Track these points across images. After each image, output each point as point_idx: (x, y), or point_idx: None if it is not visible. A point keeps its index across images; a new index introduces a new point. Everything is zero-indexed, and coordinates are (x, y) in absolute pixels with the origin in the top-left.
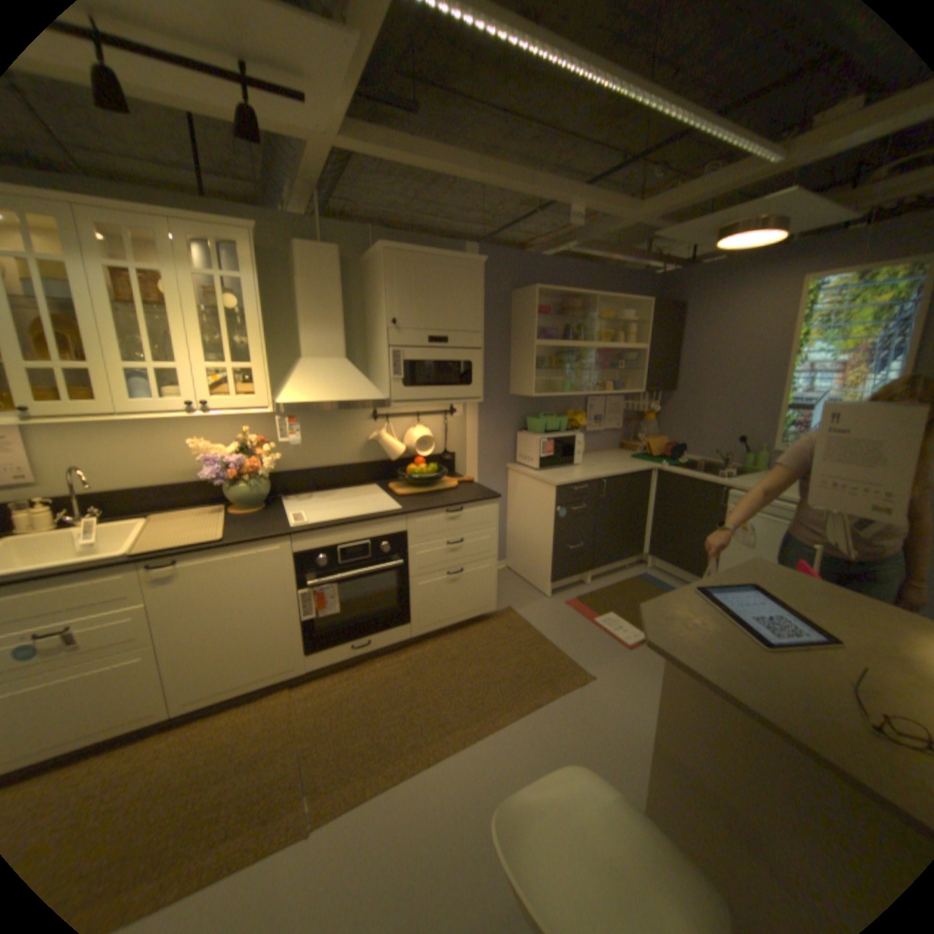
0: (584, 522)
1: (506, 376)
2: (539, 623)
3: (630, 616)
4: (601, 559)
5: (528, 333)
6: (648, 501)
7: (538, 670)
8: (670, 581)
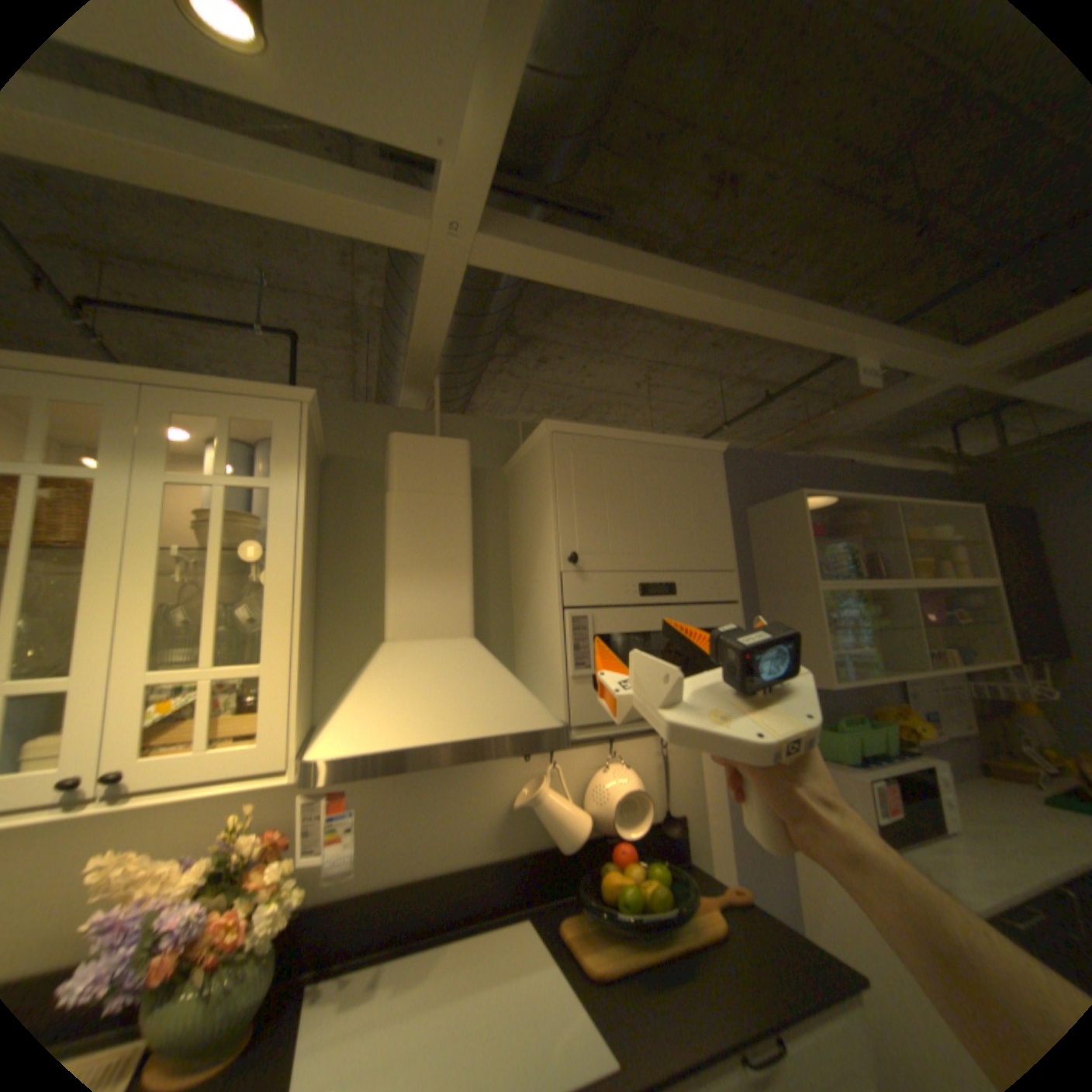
0: None
1: None
2: None
3: None
4: None
5: (797, 571)
6: None
7: None
8: None
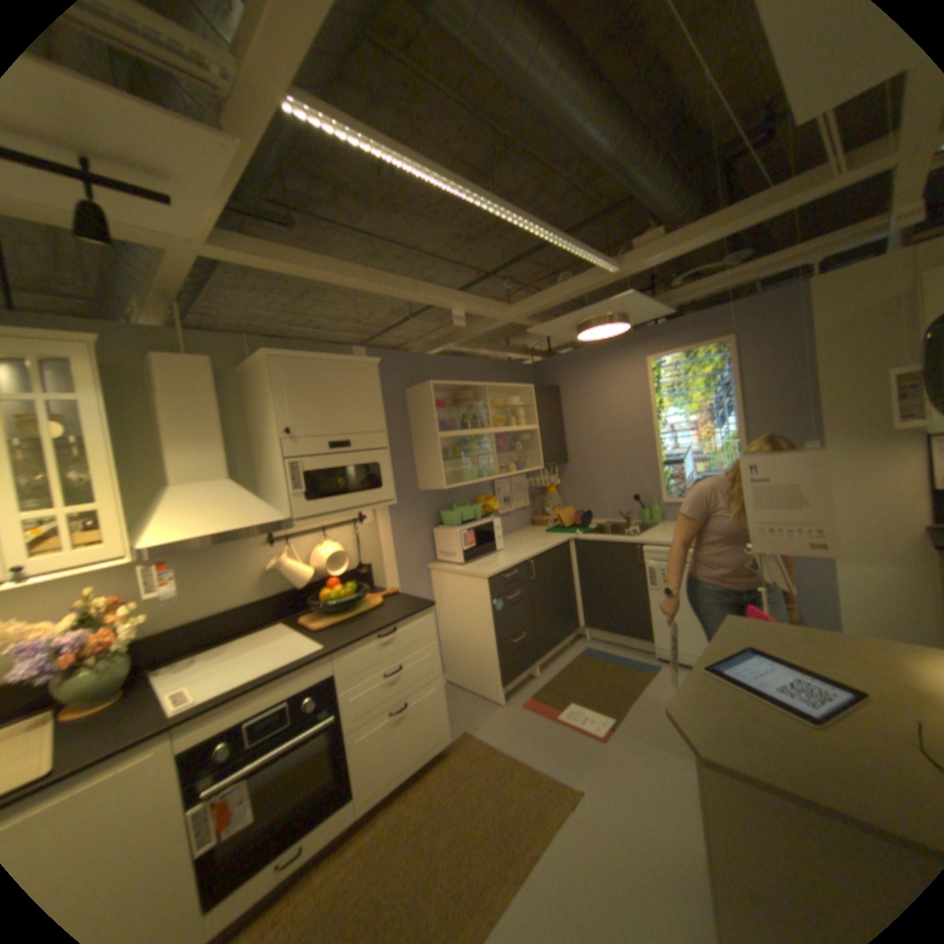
0: (520, 610)
1: (412, 473)
2: (501, 743)
3: (590, 703)
4: (544, 646)
5: (428, 428)
6: (571, 573)
7: (519, 808)
8: (611, 651)
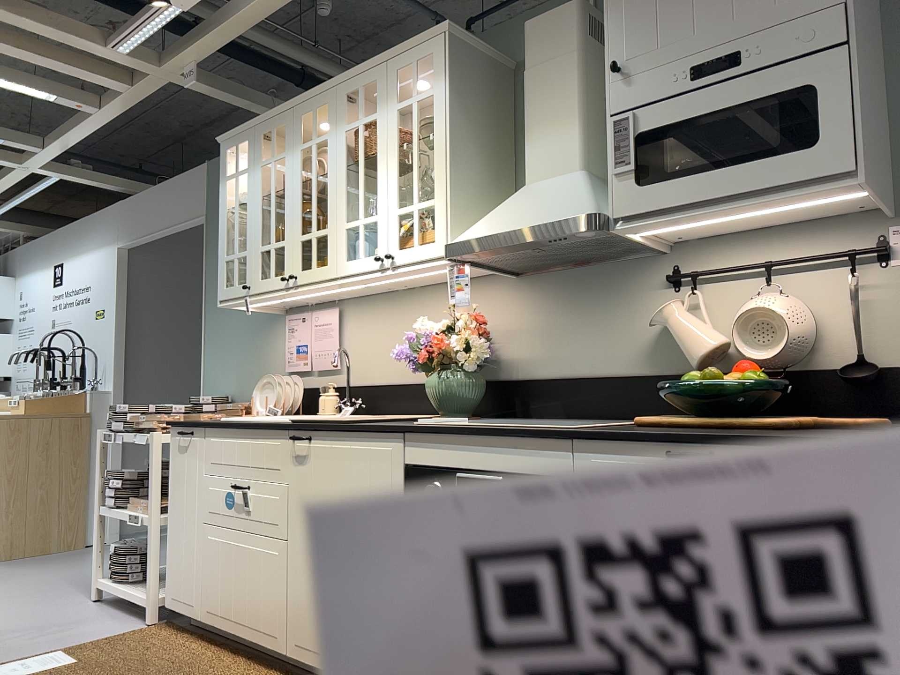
0: None
1: None
2: None
3: None
4: None
5: None
6: None
7: None
8: None
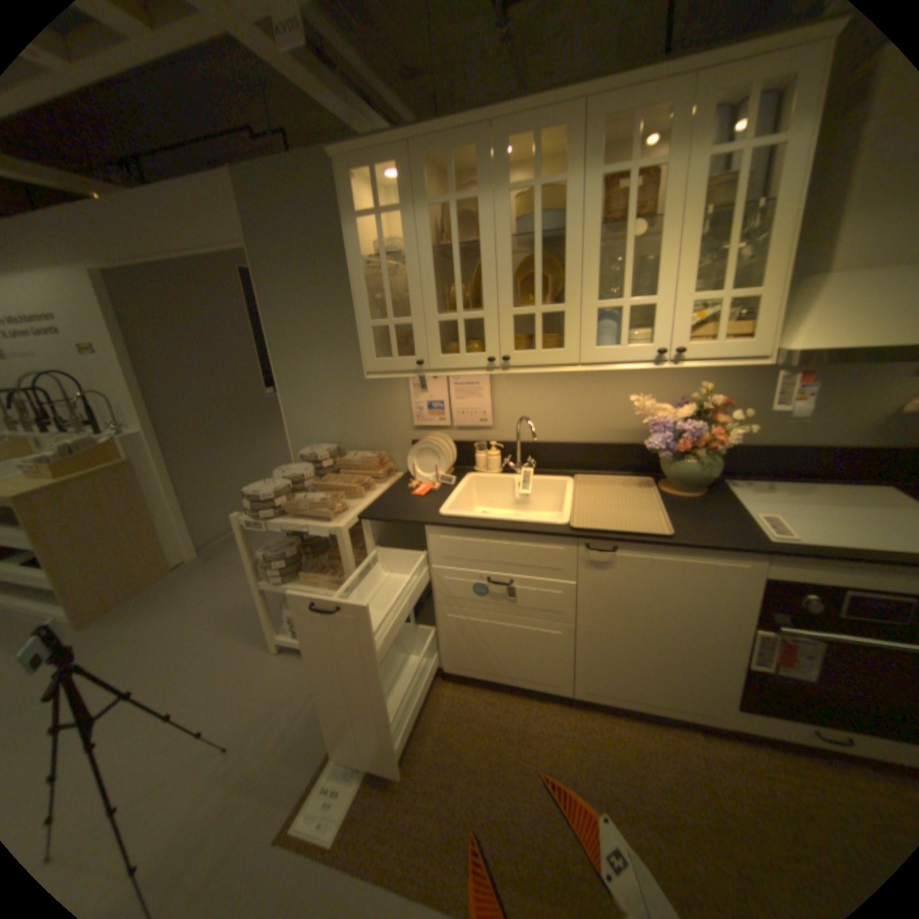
0: None
1: None
2: None
3: None
4: None
5: None
6: None
7: None
8: None
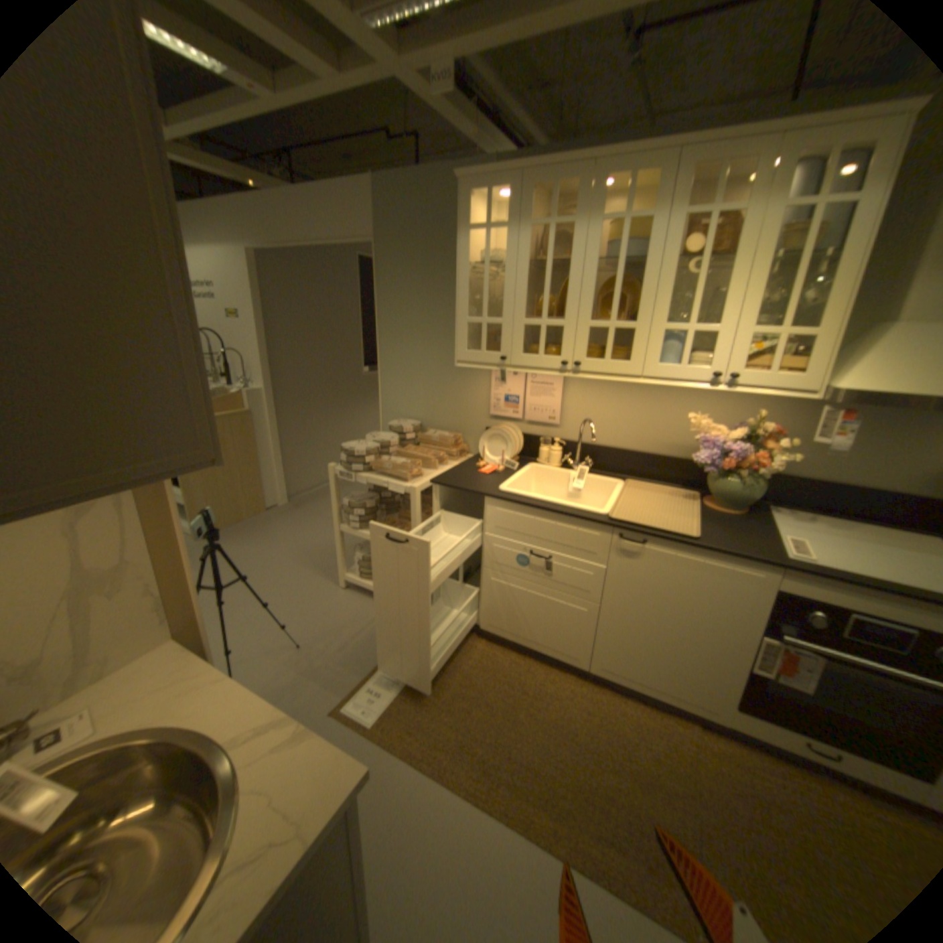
0: None
1: None
2: None
3: None
4: None
5: None
6: None
7: None
8: None
